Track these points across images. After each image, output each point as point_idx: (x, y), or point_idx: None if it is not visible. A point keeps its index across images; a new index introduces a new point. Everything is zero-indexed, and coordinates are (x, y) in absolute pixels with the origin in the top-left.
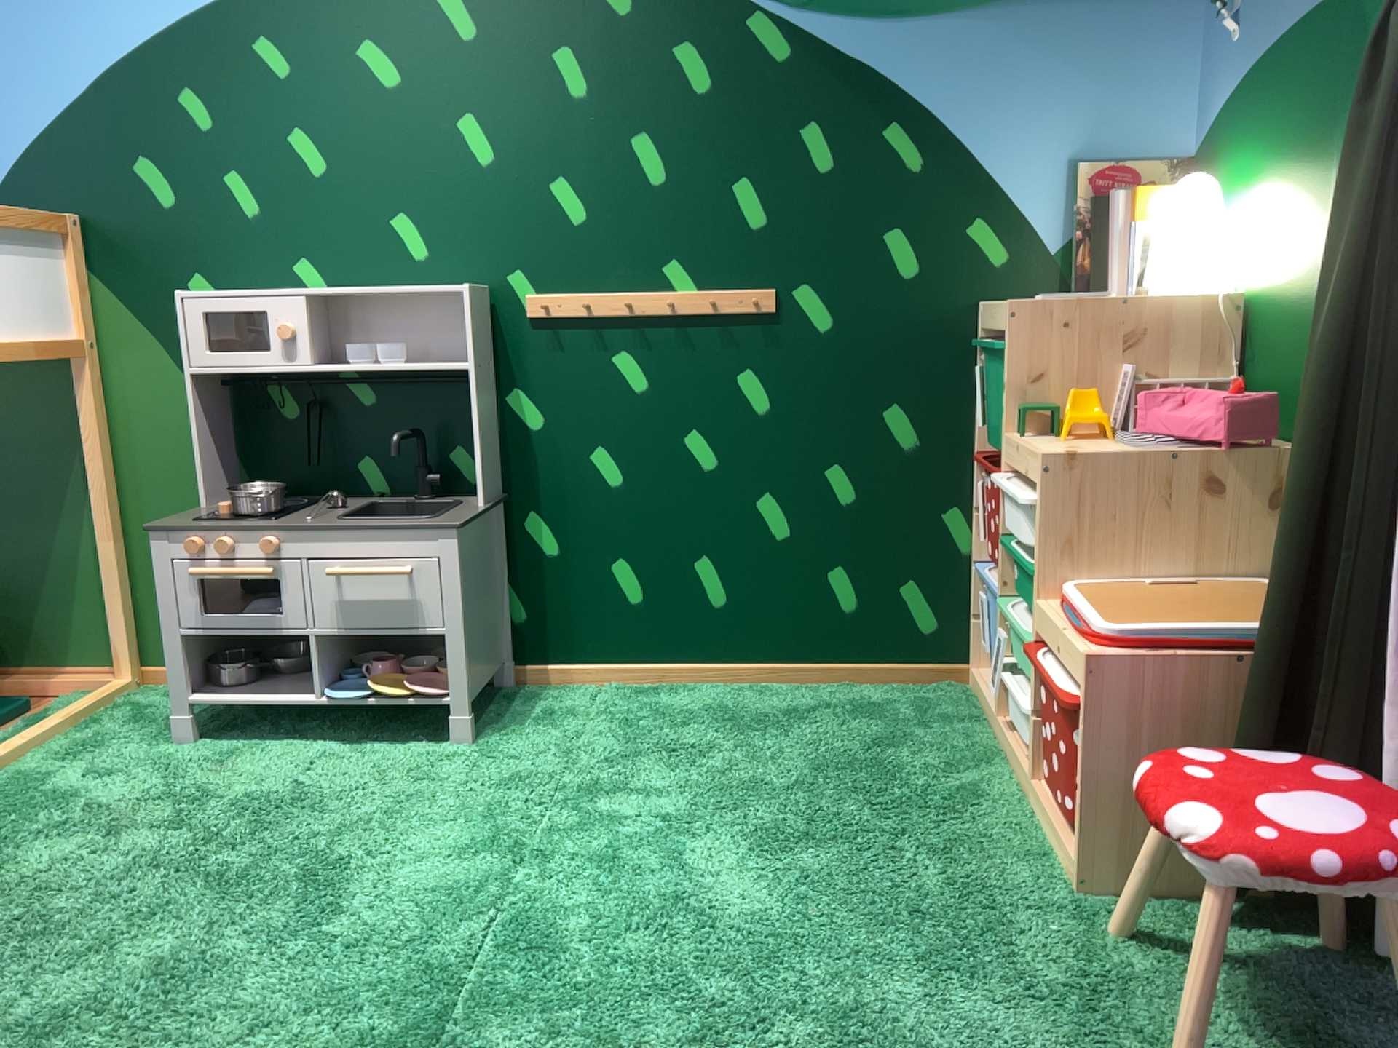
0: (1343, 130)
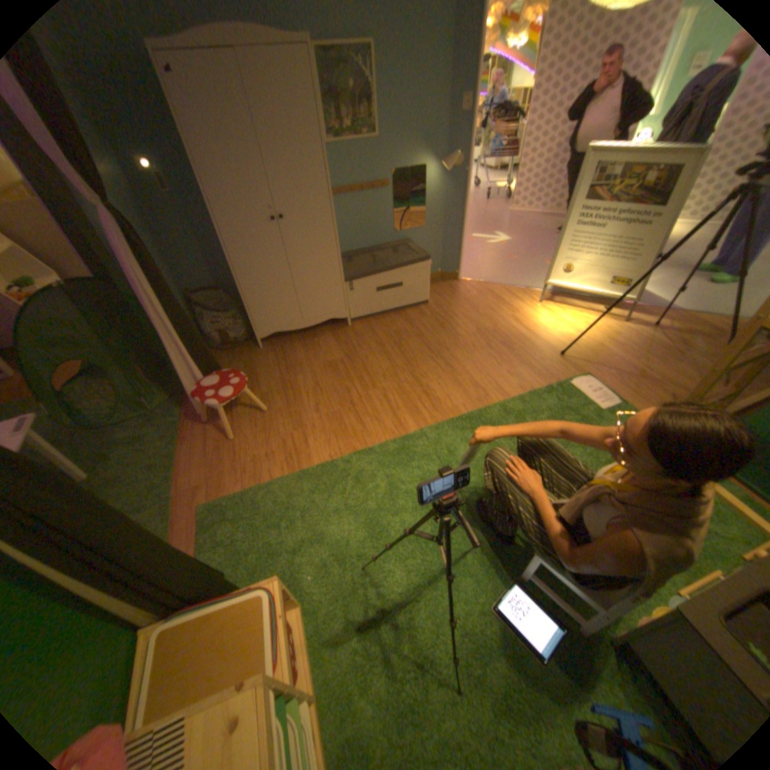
0: None
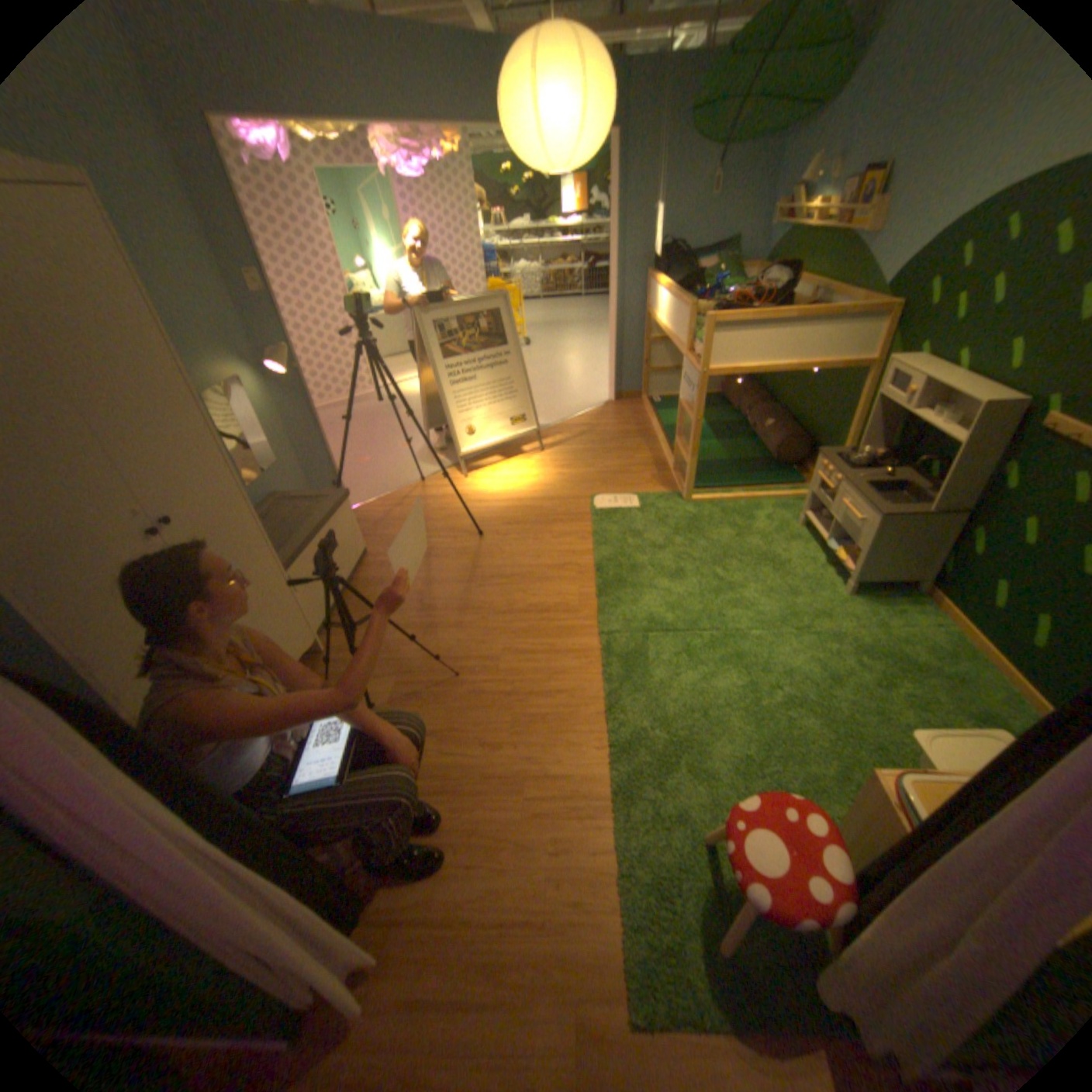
0: None
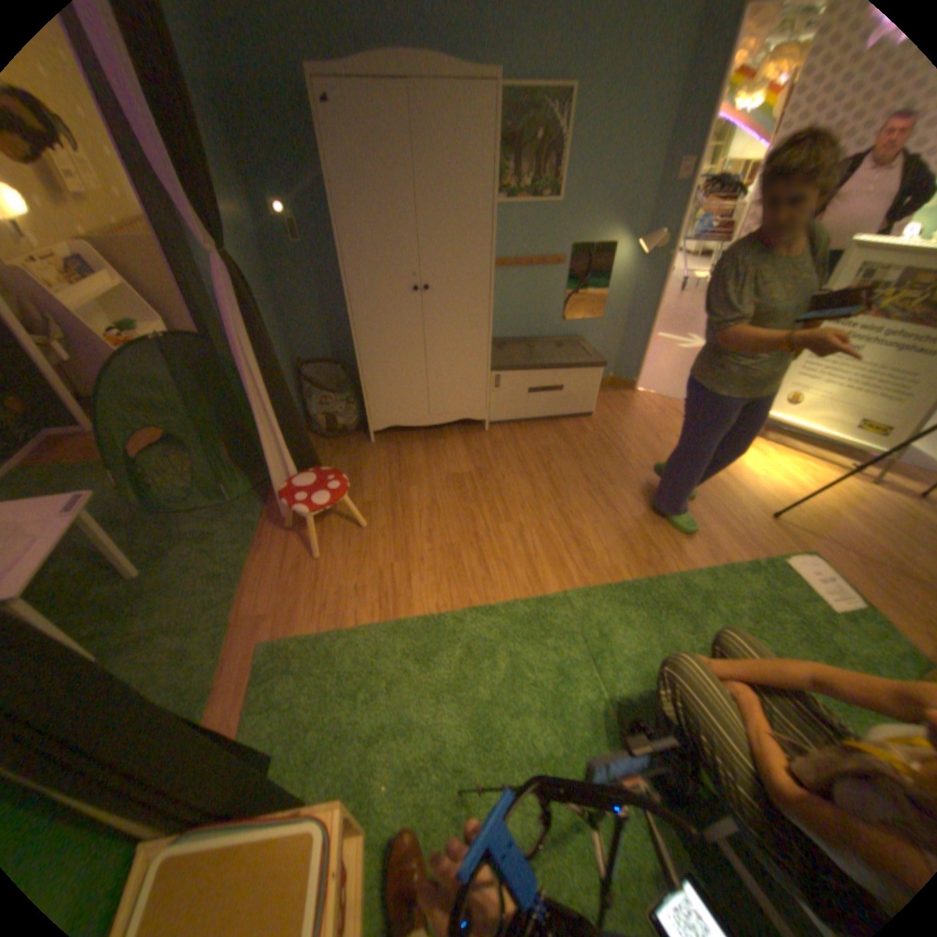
0: None
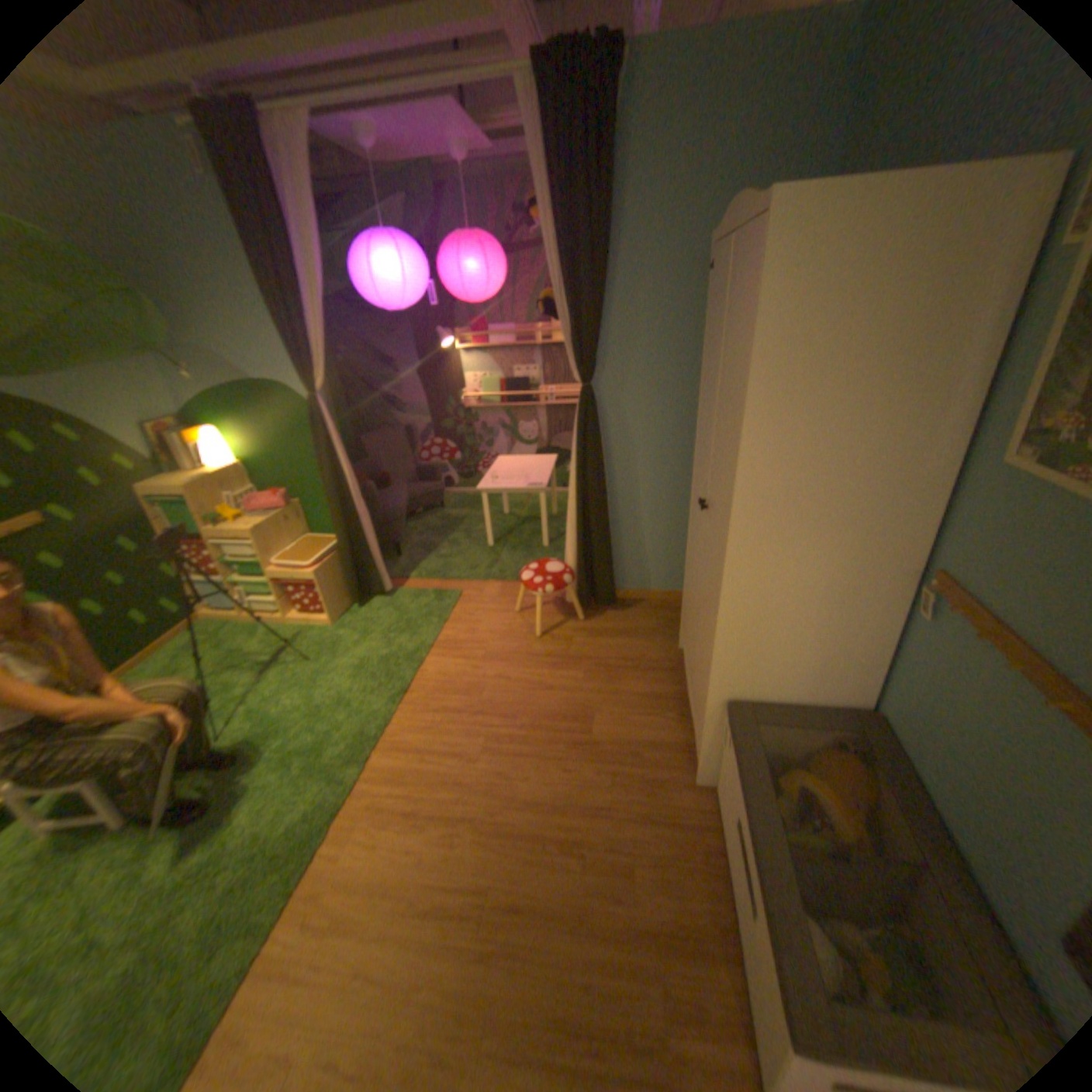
0: (270, 419)
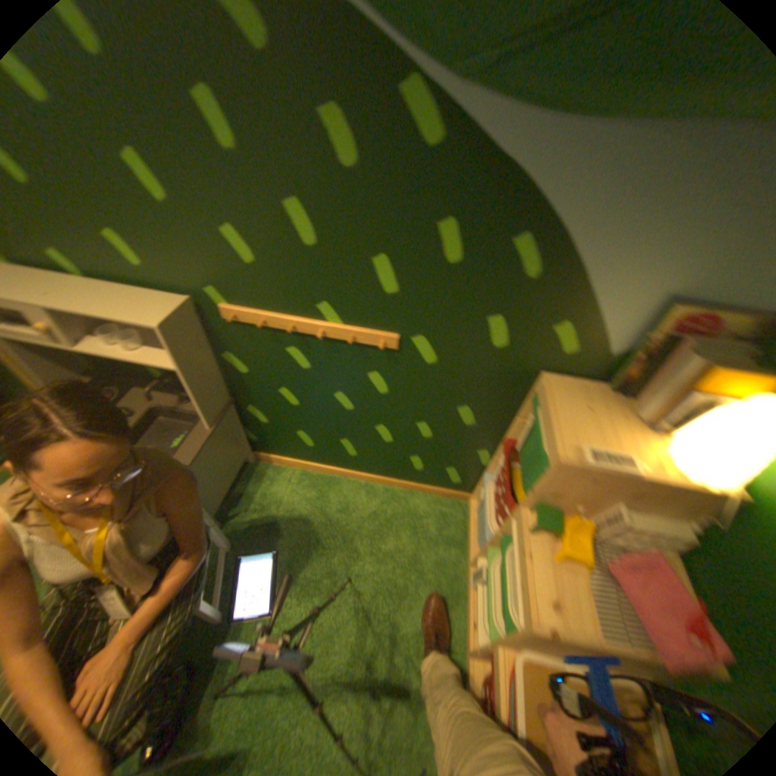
0: None
